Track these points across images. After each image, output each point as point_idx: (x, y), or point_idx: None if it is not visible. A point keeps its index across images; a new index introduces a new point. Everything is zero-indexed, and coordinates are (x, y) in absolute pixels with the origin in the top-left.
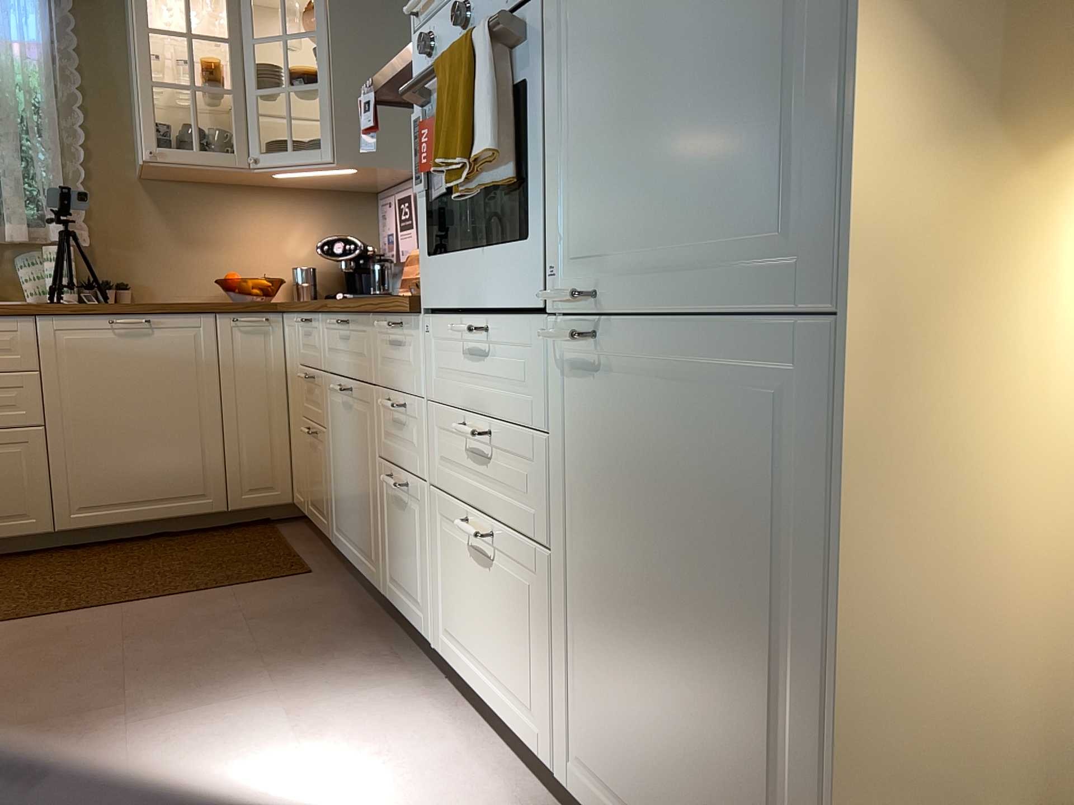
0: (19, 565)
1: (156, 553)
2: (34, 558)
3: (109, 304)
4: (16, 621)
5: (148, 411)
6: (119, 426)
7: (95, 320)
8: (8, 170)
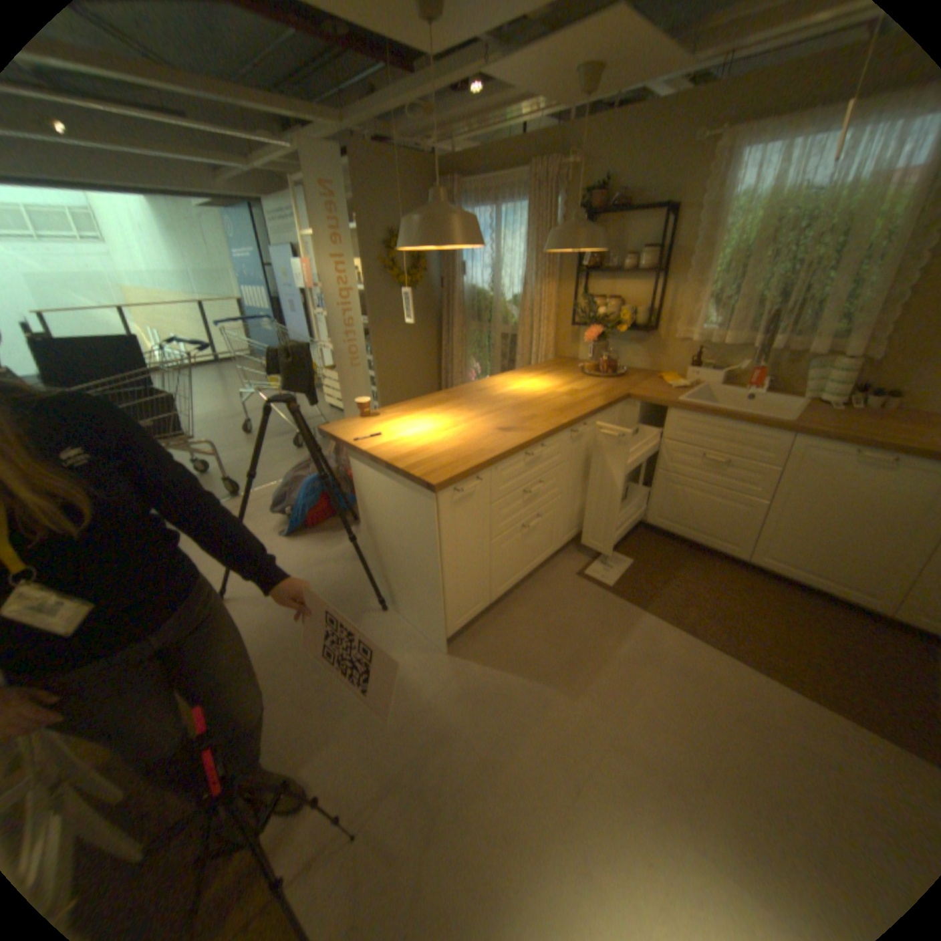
0: (720, 570)
1: (809, 619)
2: (731, 568)
3: (872, 412)
4: (691, 635)
5: (857, 523)
6: (826, 523)
7: (844, 447)
8: (834, 294)
